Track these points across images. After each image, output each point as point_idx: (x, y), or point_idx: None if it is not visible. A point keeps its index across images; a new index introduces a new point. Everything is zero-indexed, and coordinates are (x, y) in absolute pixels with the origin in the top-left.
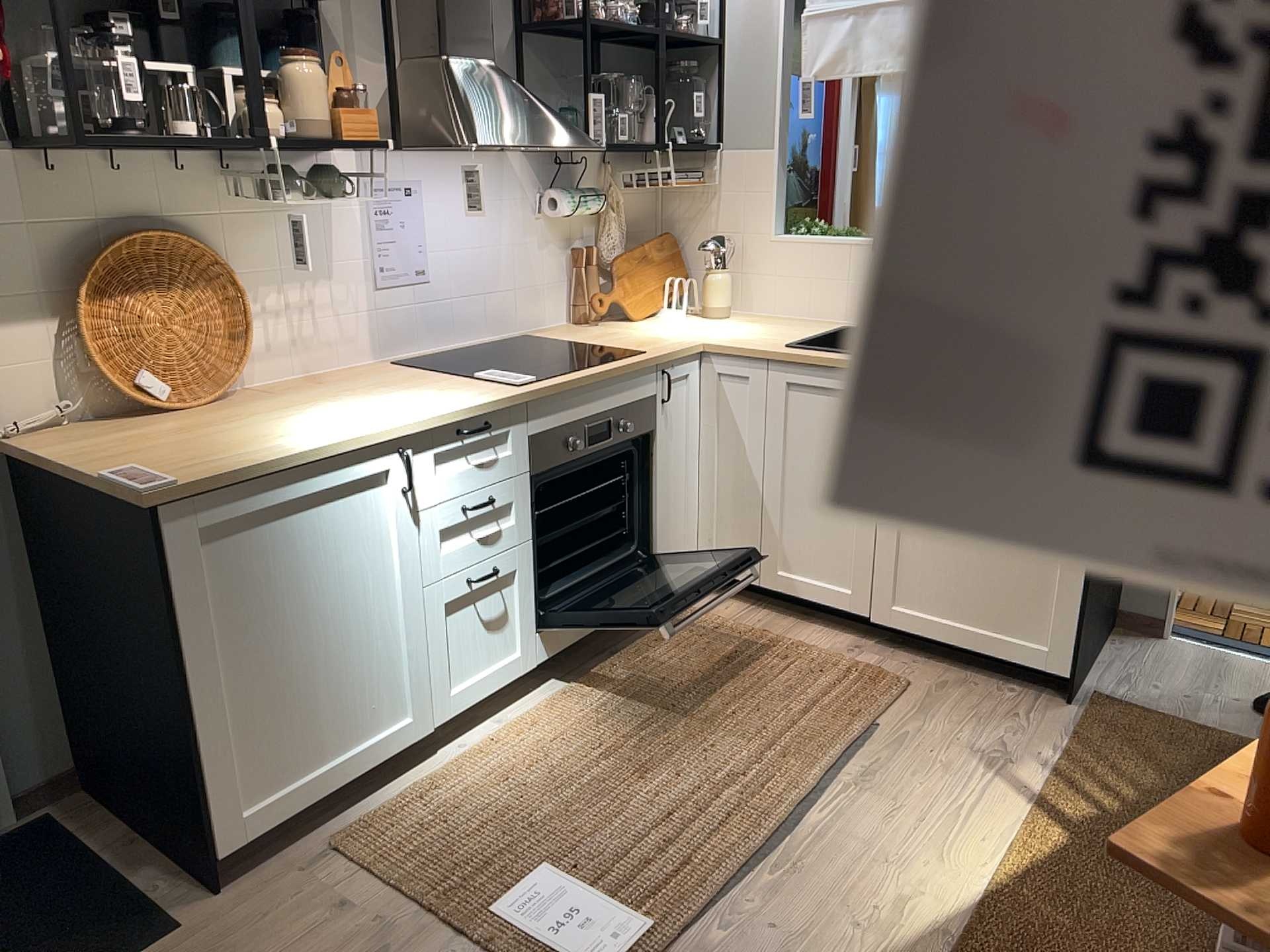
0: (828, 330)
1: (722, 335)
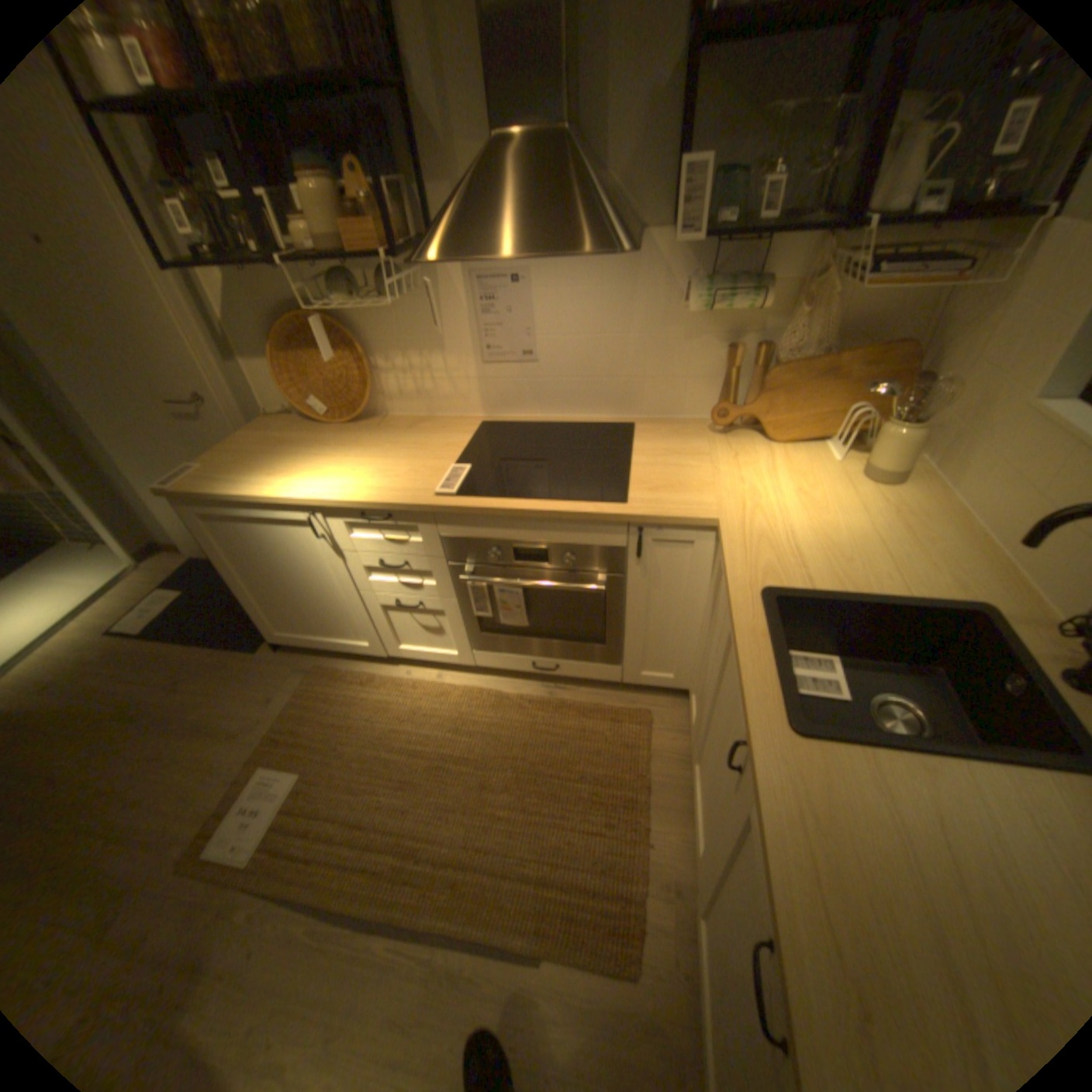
0: (934, 595)
1: (778, 516)
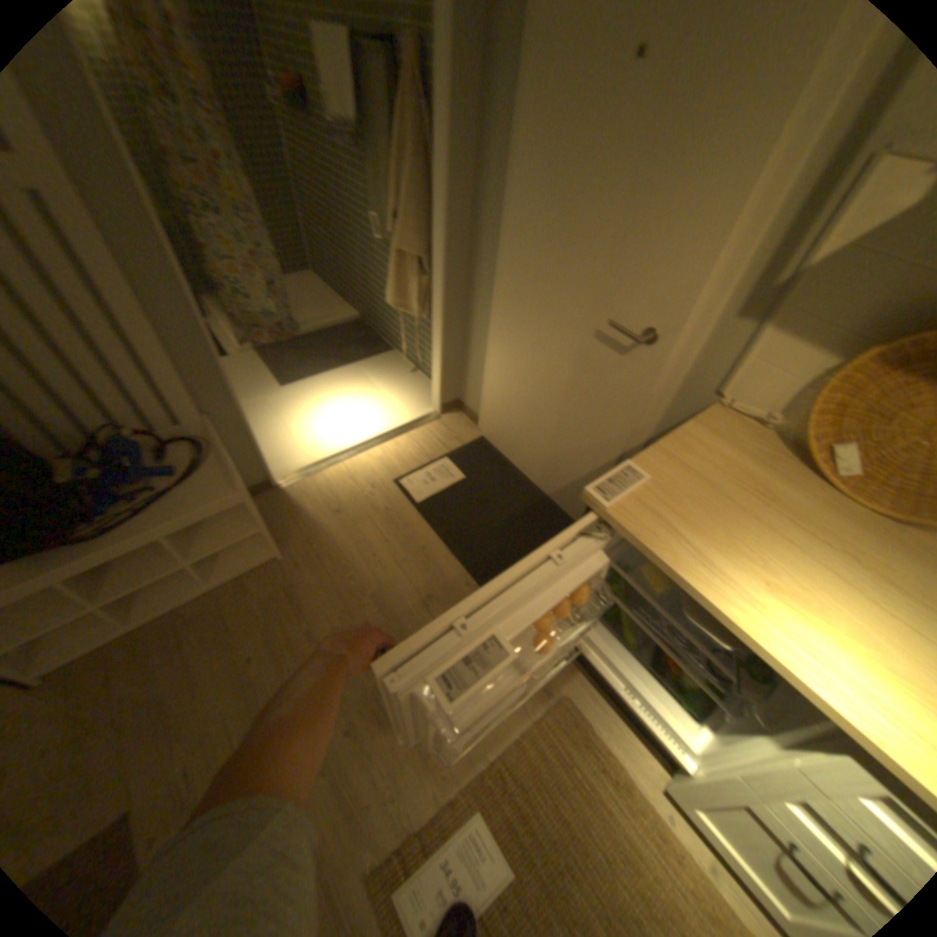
0: None
1: None
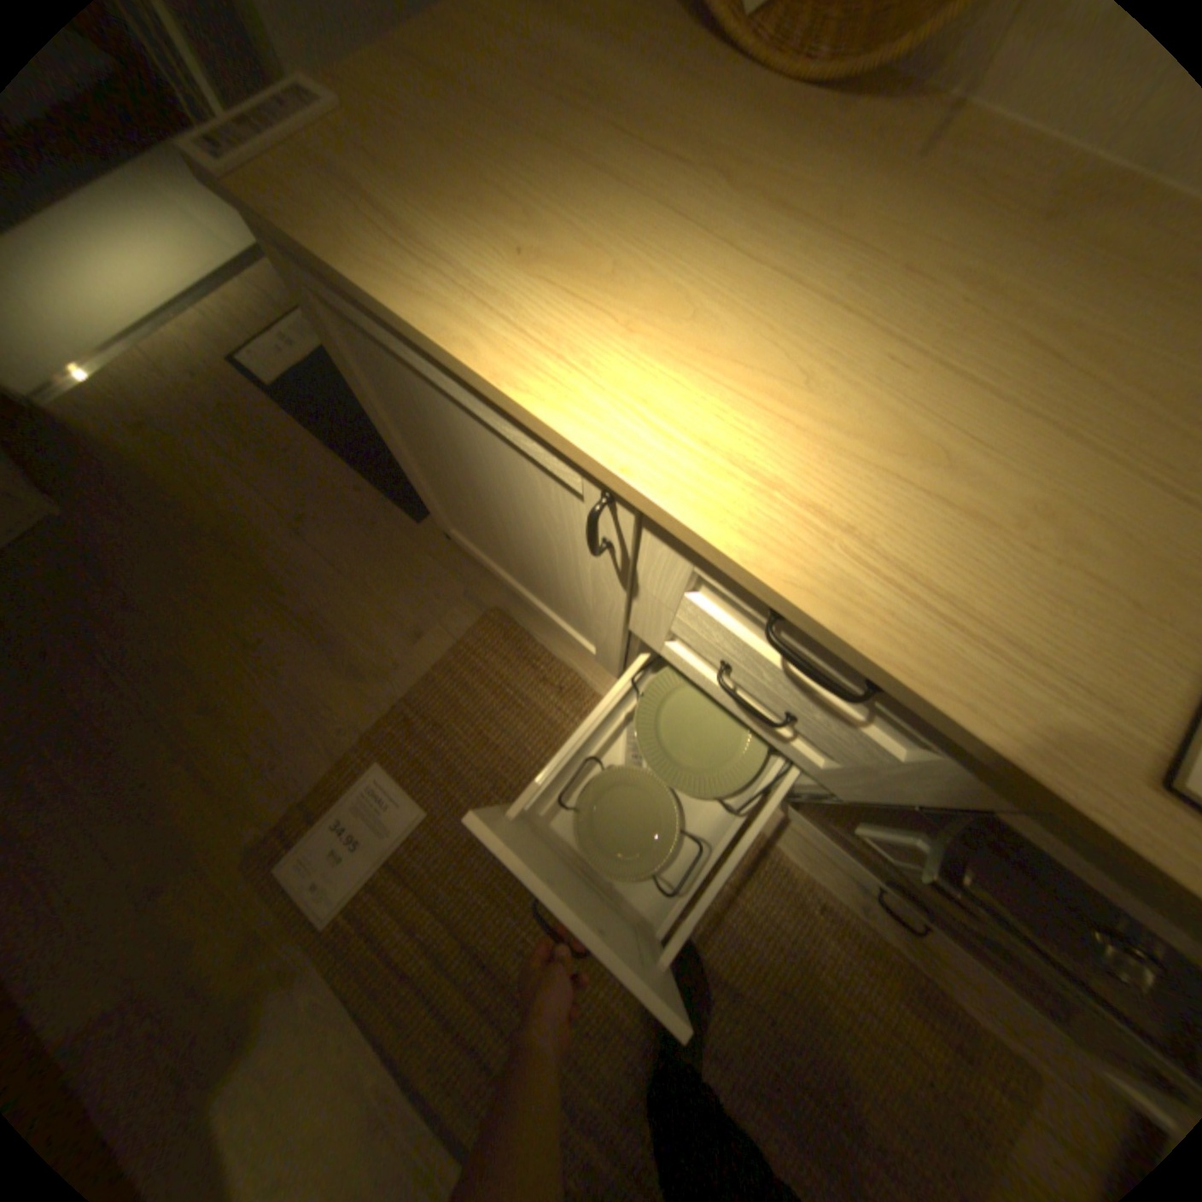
0: None
1: None
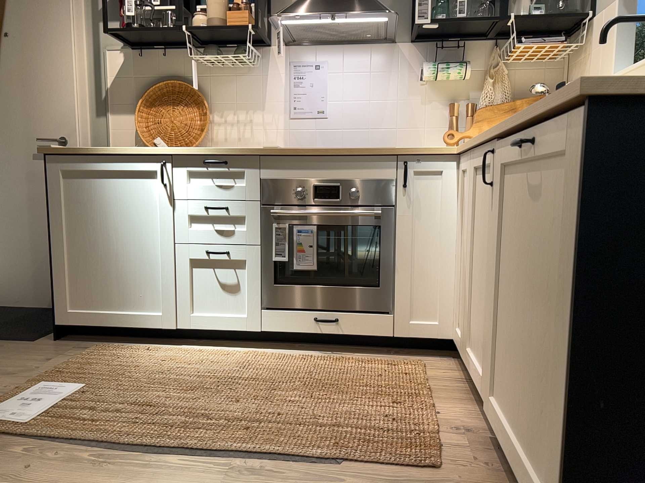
0: None
1: None
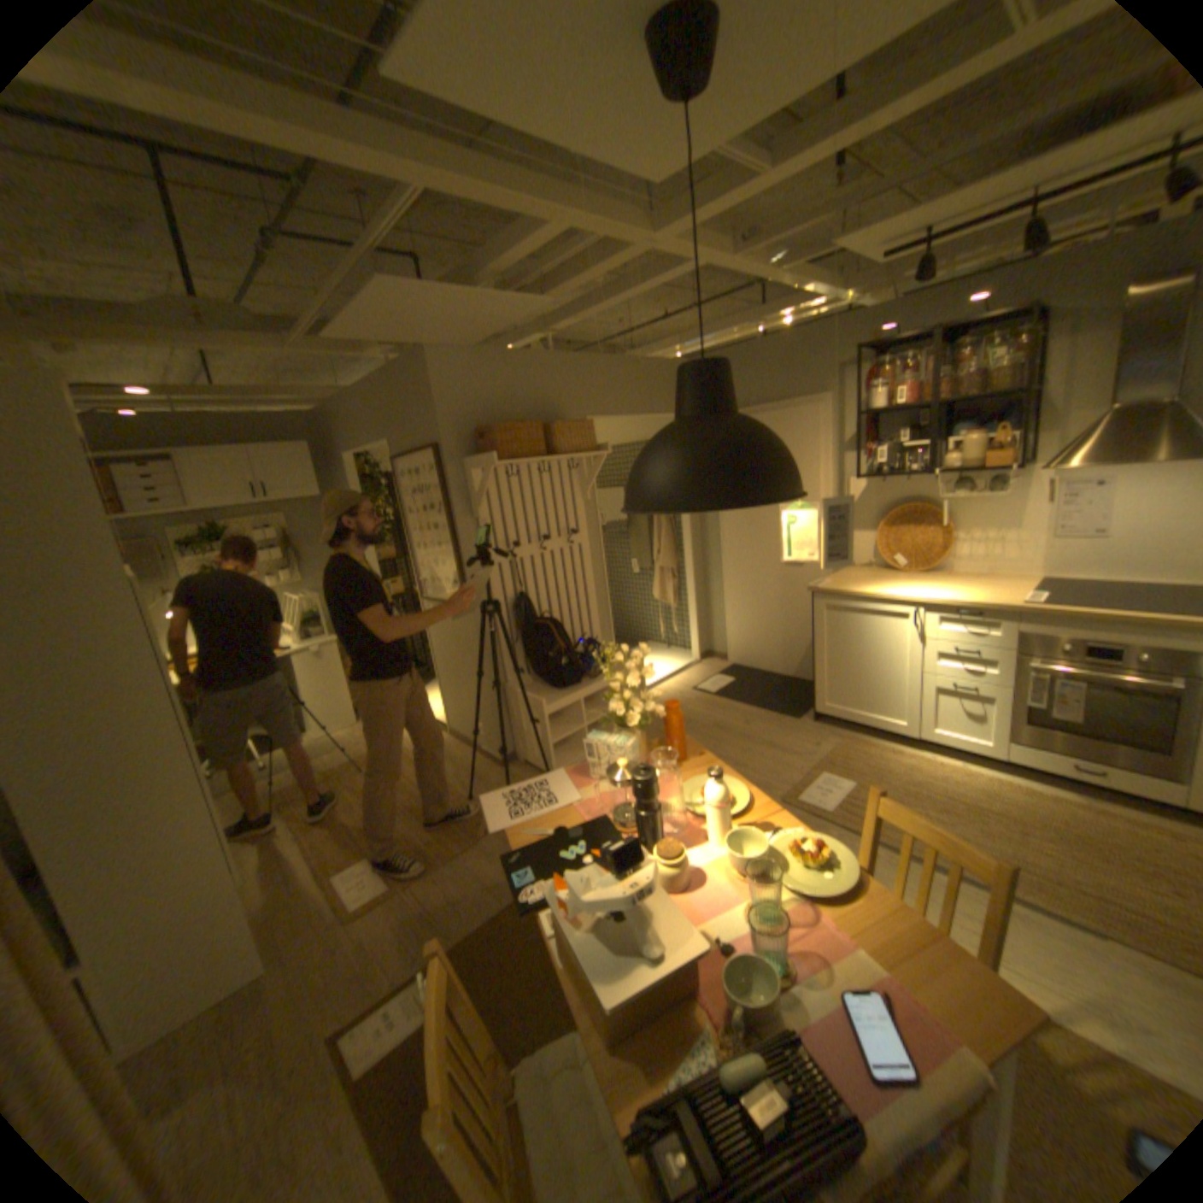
0: None
1: None
